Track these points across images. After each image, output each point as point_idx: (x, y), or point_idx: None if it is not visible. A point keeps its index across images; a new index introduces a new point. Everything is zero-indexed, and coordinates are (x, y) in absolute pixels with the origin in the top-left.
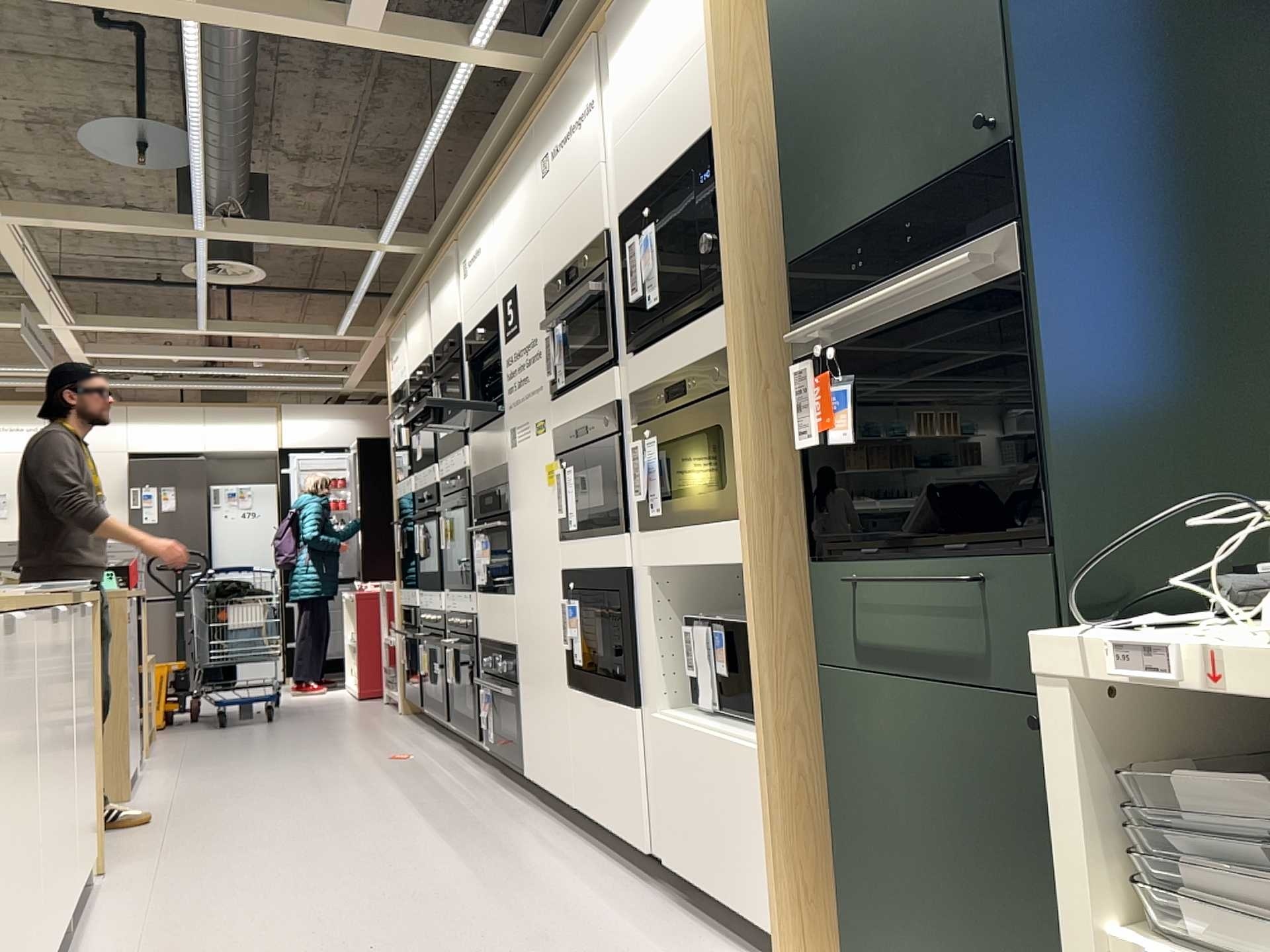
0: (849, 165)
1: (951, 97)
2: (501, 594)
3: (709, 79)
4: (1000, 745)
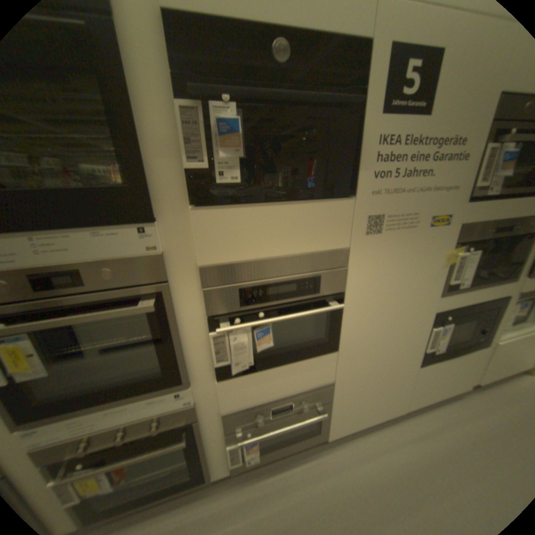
0: None
1: None
2: (303, 360)
3: None
4: None
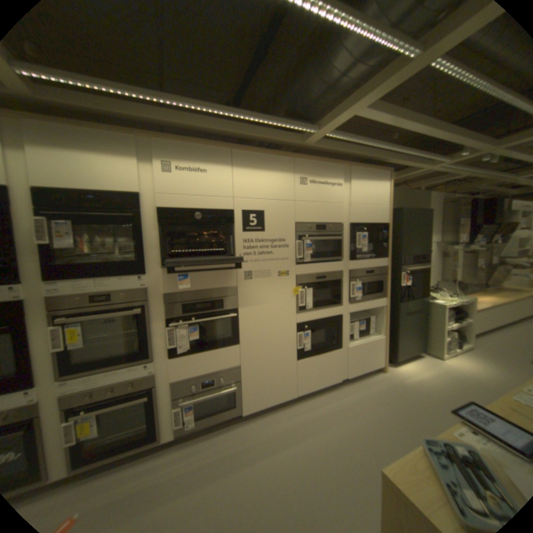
0: (412, 246)
1: (425, 245)
2: (217, 348)
3: (387, 213)
4: (419, 319)
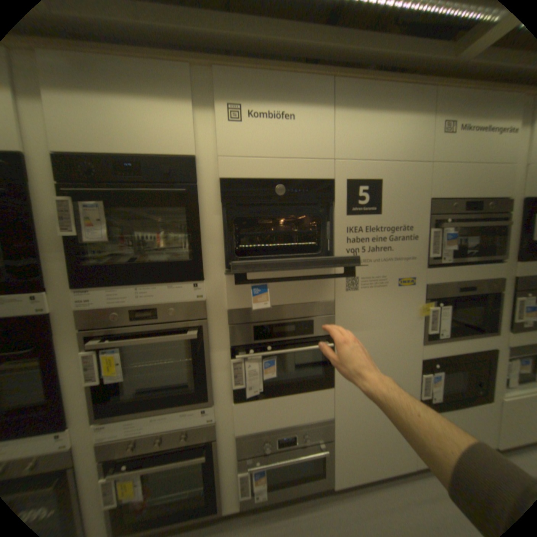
0: None
1: None
2: (303, 392)
3: None
4: None
